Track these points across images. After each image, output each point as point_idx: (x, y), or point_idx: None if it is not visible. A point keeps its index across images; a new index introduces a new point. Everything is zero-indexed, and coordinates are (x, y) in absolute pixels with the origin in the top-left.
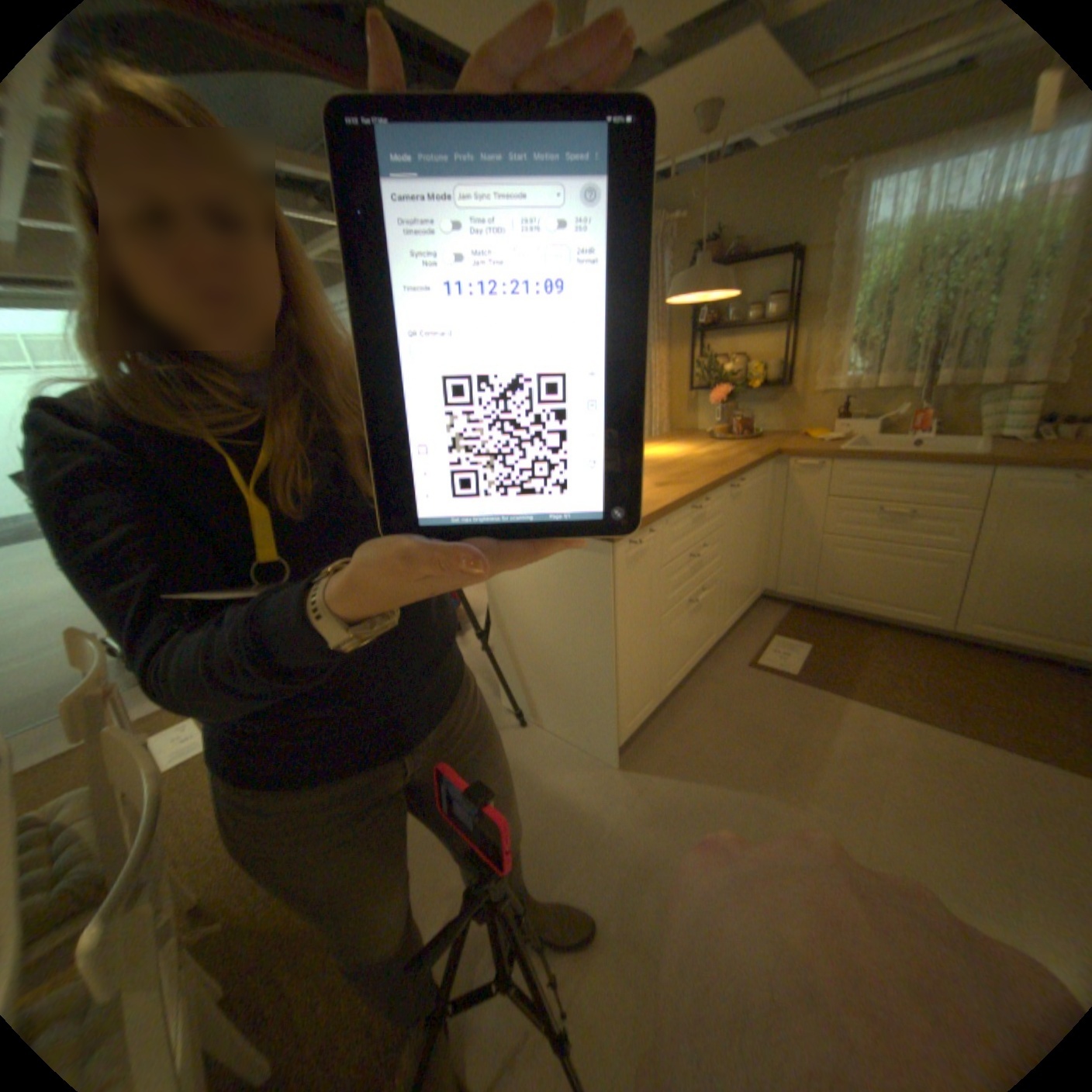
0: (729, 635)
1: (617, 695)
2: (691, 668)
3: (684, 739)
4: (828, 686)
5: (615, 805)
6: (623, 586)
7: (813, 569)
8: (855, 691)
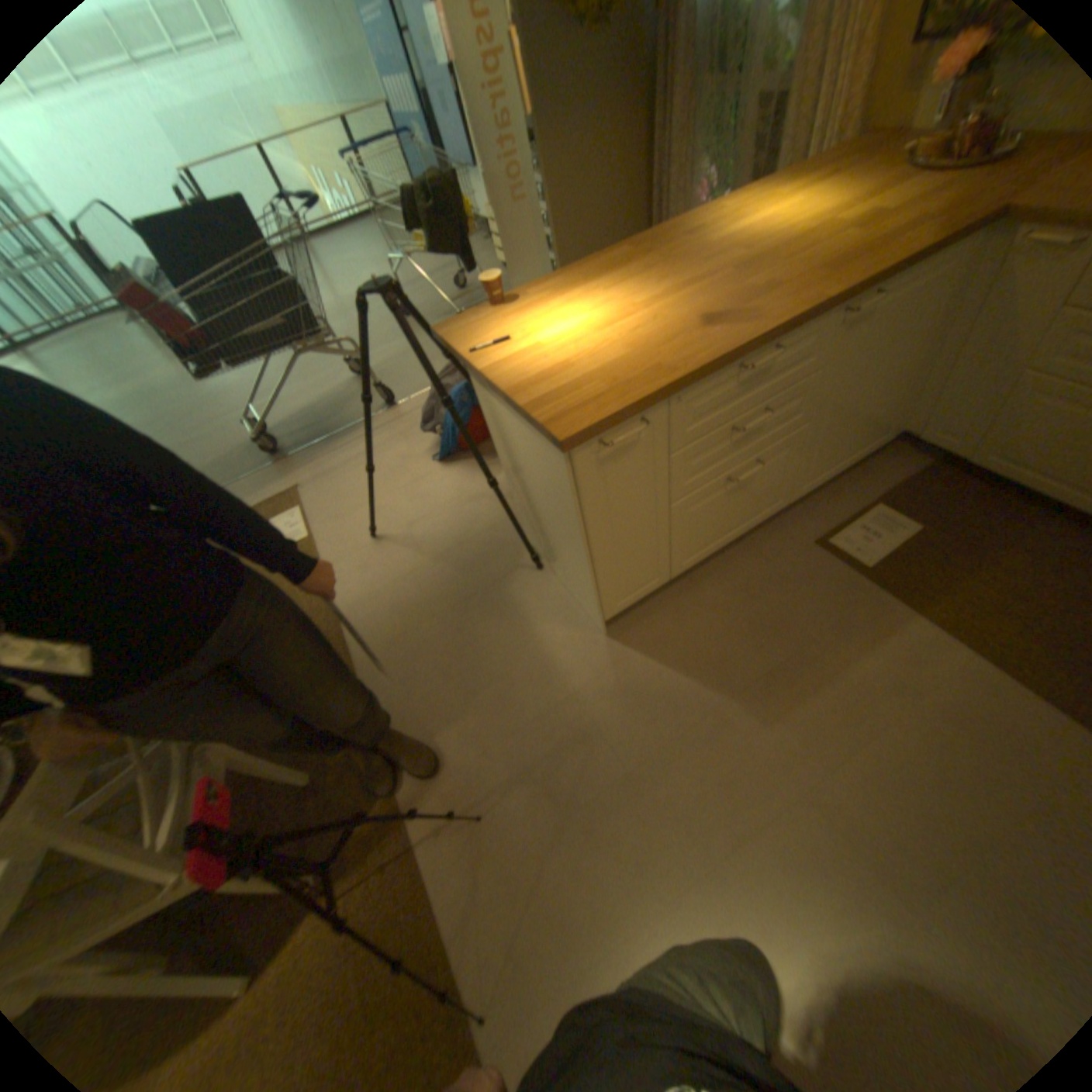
0: (816, 493)
1: (596, 586)
2: (729, 543)
3: (686, 620)
4: (902, 592)
5: (586, 672)
6: (591, 493)
7: (984, 420)
8: (934, 607)
